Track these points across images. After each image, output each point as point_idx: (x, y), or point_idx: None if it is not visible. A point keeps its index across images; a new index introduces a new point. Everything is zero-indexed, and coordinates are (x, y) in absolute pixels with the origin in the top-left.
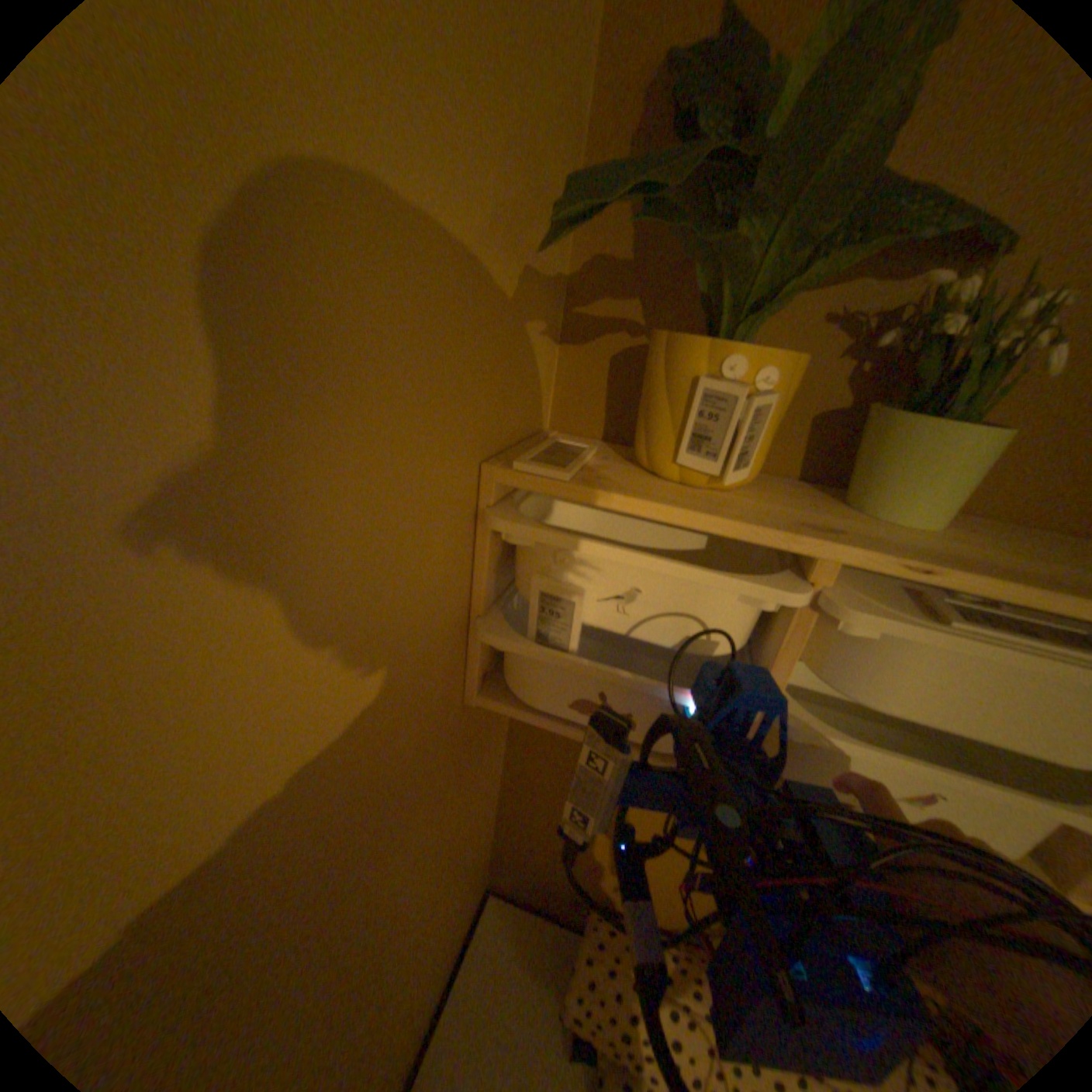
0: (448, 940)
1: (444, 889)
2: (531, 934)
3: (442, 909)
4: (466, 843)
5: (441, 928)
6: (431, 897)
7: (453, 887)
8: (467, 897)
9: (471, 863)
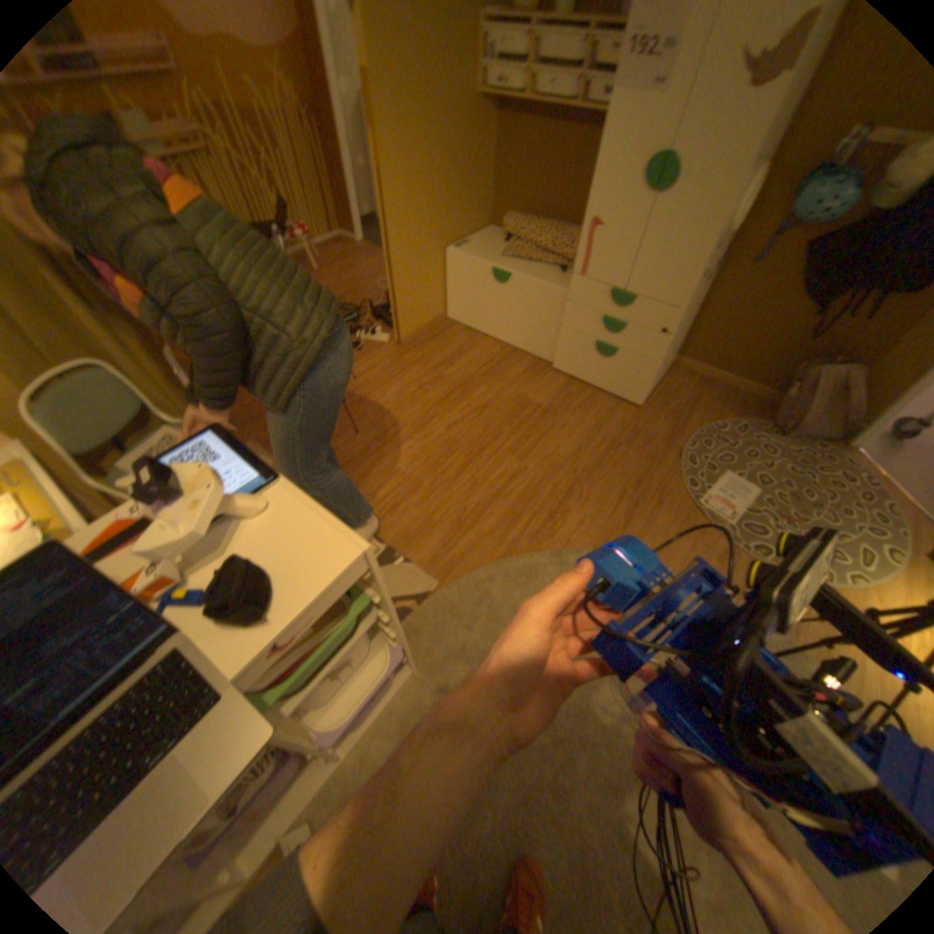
0: (472, 202)
1: (469, 166)
2: (498, 231)
3: (469, 176)
4: (476, 164)
5: (469, 185)
6: (466, 157)
7: (472, 175)
8: (478, 199)
9: (479, 181)
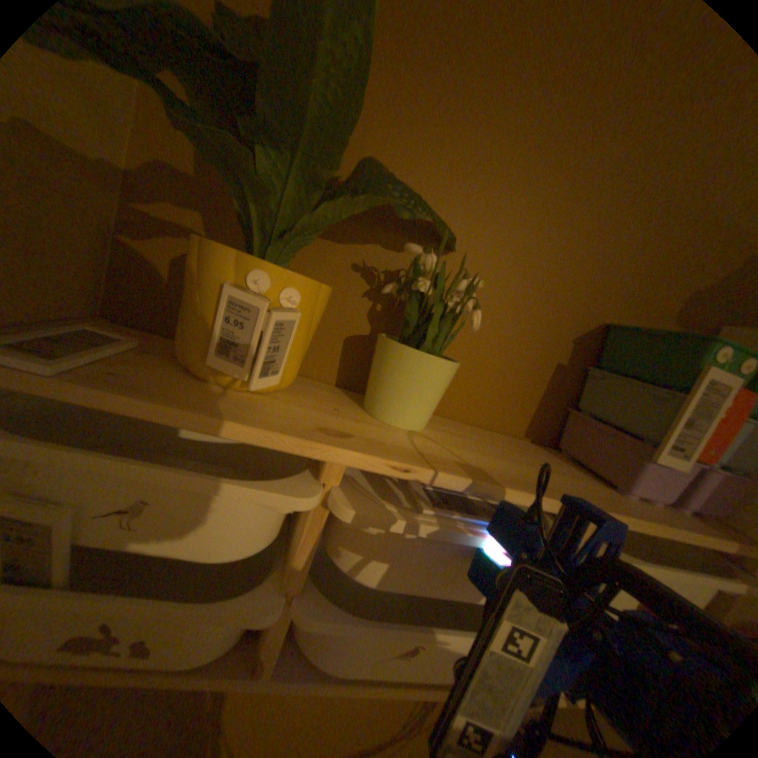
0: None
1: None
2: None
3: None
4: None
5: None
6: None
7: None
8: None
9: None
